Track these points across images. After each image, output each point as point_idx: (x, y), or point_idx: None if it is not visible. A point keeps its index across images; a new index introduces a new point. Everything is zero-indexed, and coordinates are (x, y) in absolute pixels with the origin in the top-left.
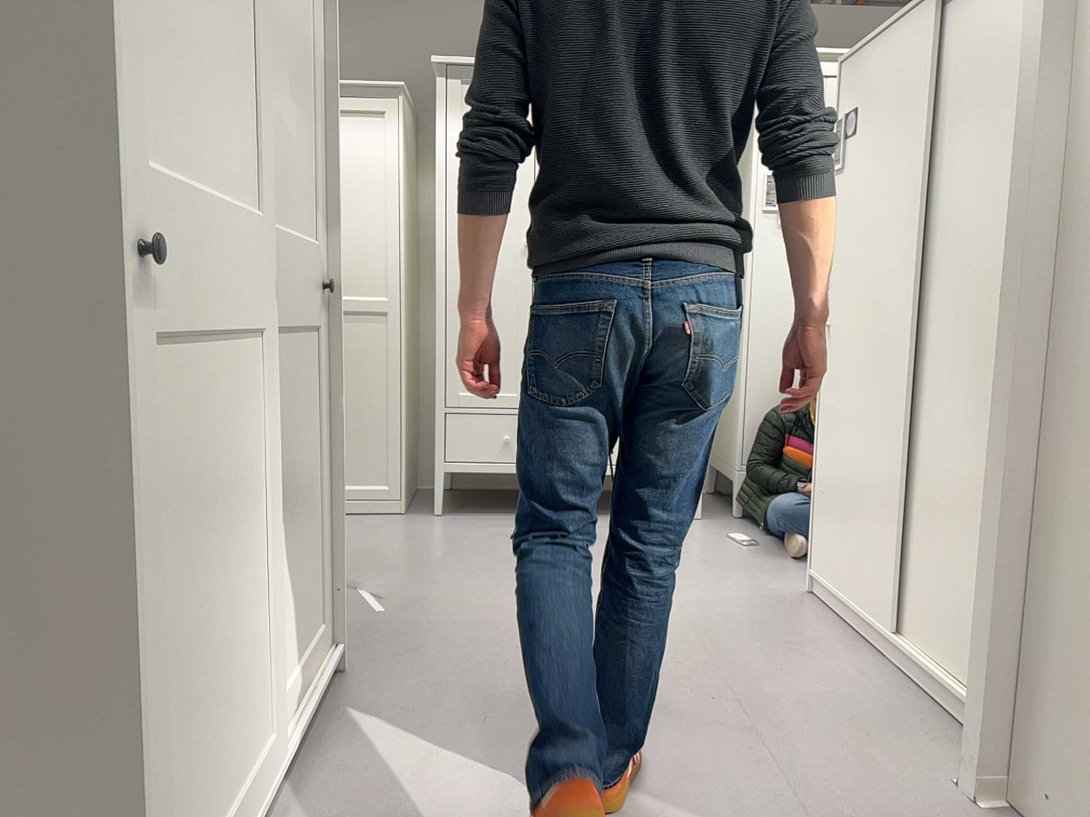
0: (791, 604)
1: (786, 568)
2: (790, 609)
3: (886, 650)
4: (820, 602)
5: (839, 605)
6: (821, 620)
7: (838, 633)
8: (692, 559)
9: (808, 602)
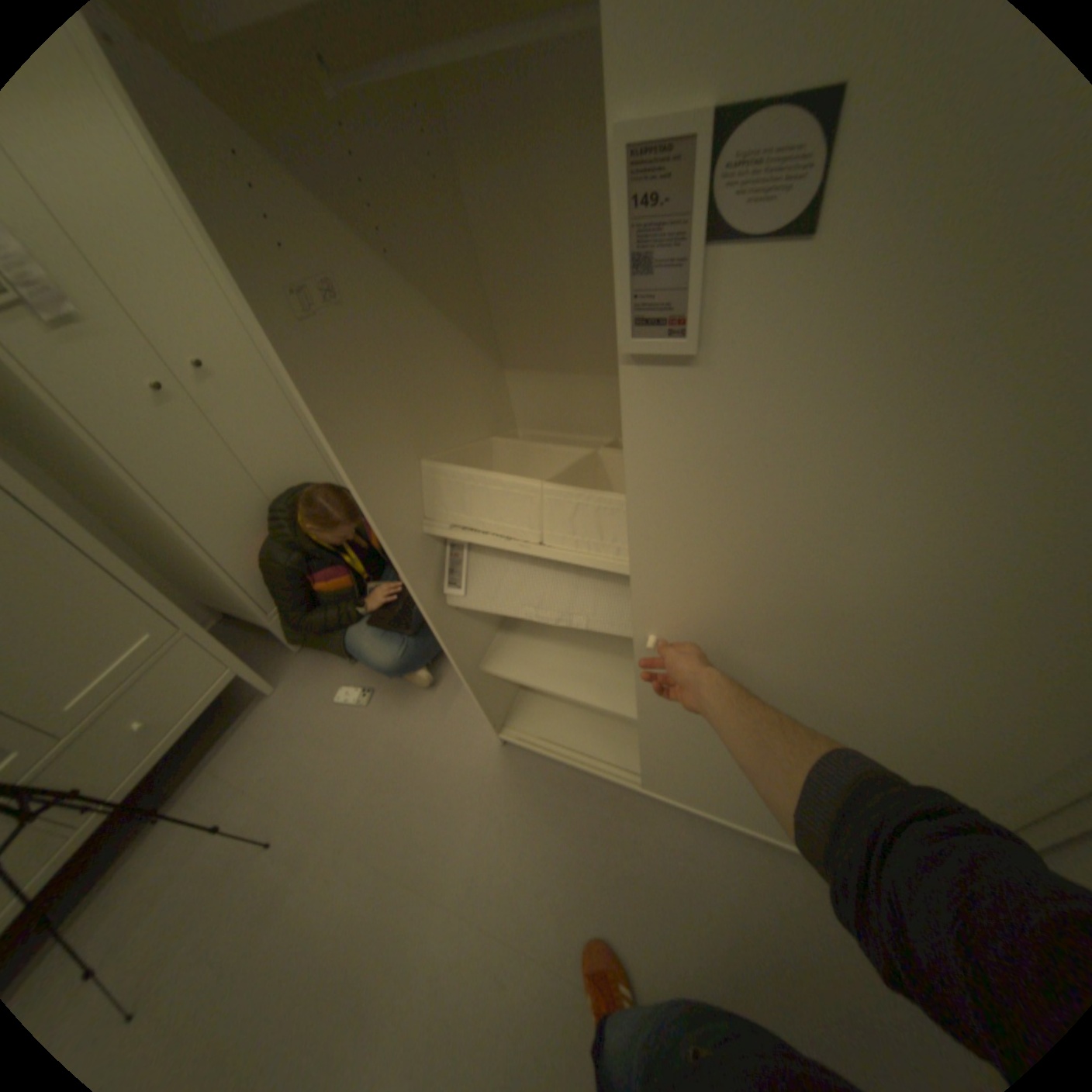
0: (506, 783)
1: (430, 713)
2: (516, 795)
3: (652, 801)
4: (517, 752)
5: (558, 765)
6: (549, 783)
7: (582, 795)
8: (352, 795)
9: (509, 761)
